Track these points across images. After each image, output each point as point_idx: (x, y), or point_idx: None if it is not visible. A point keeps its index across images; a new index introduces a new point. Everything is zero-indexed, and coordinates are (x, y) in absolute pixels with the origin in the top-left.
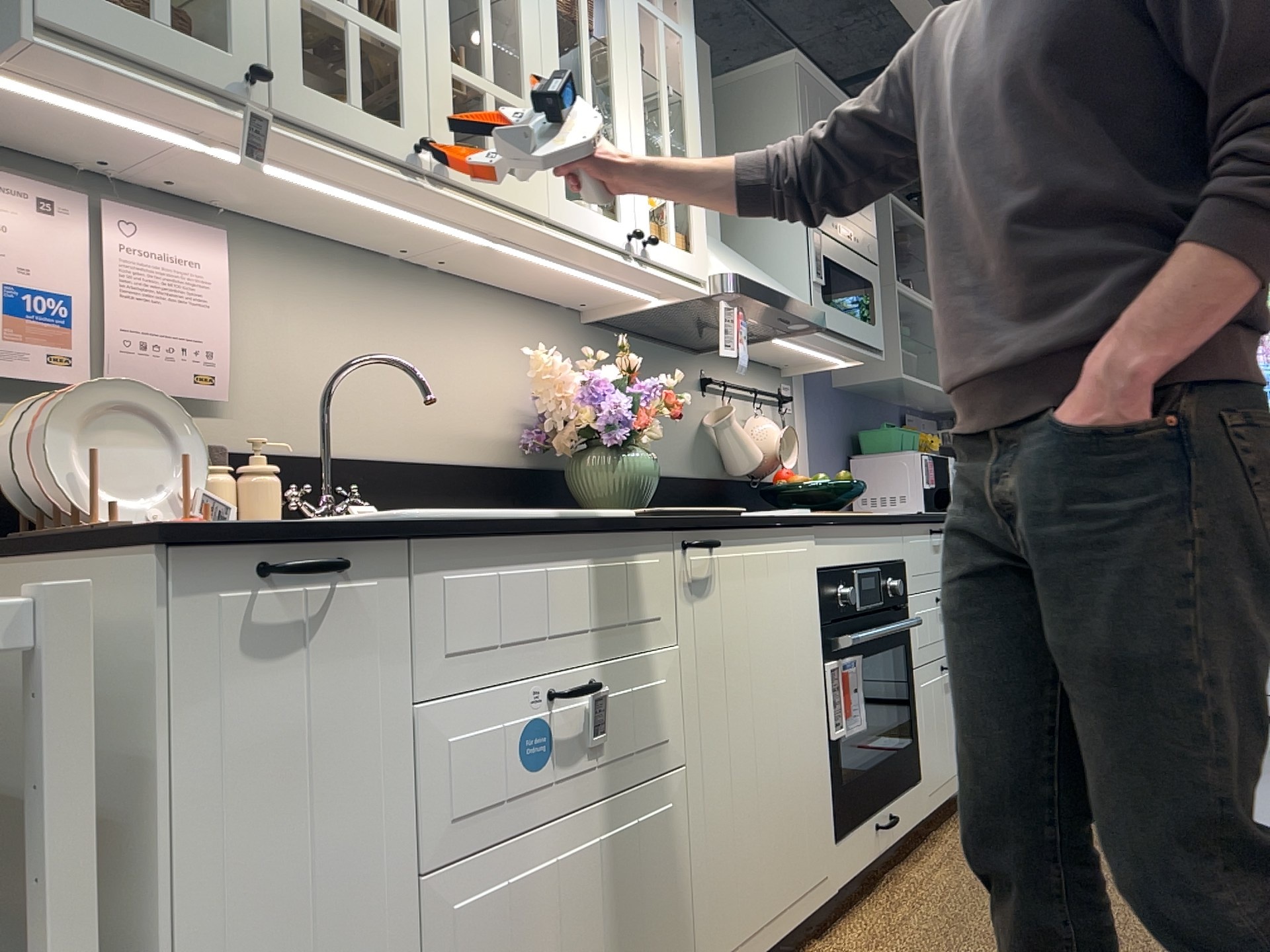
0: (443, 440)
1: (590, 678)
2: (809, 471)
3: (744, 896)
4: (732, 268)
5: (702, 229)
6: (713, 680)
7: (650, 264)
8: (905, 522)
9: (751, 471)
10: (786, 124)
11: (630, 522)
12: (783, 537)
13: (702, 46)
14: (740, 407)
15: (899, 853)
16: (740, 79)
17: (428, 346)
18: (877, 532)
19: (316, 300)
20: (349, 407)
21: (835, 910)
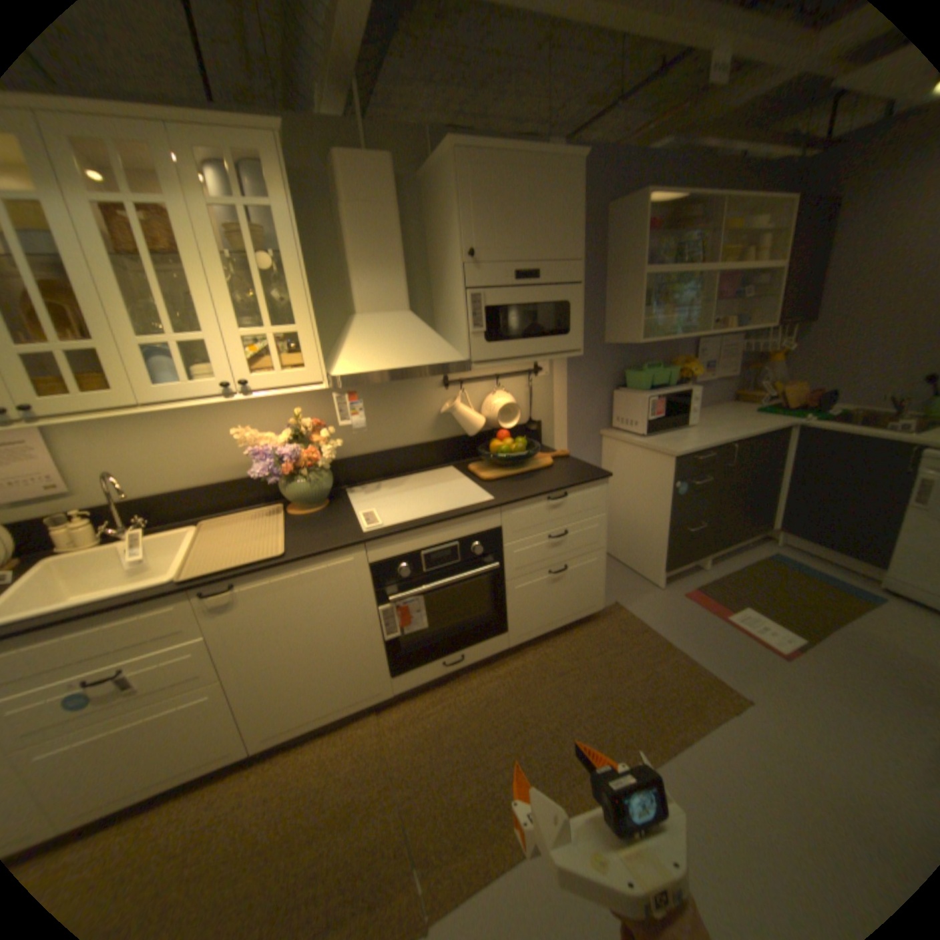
0: (216, 472)
1: (120, 669)
2: (562, 408)
3: (288, 716)
4: (345, 367)
5: (312, 349)
6: (242, 644)
7: (259, 391)
8: (495, 508)
9: (472, 435)
10: (452, 203)
11: (132, 603)
12: (319, 561)
13: (375, 156)
14: (484, 387)
15: (493, 659)
16: (433, 161)
17: (194, 431)
18: (457, 522)
19: (110, 431)
20: (148, 473)
21: (415, 692)
